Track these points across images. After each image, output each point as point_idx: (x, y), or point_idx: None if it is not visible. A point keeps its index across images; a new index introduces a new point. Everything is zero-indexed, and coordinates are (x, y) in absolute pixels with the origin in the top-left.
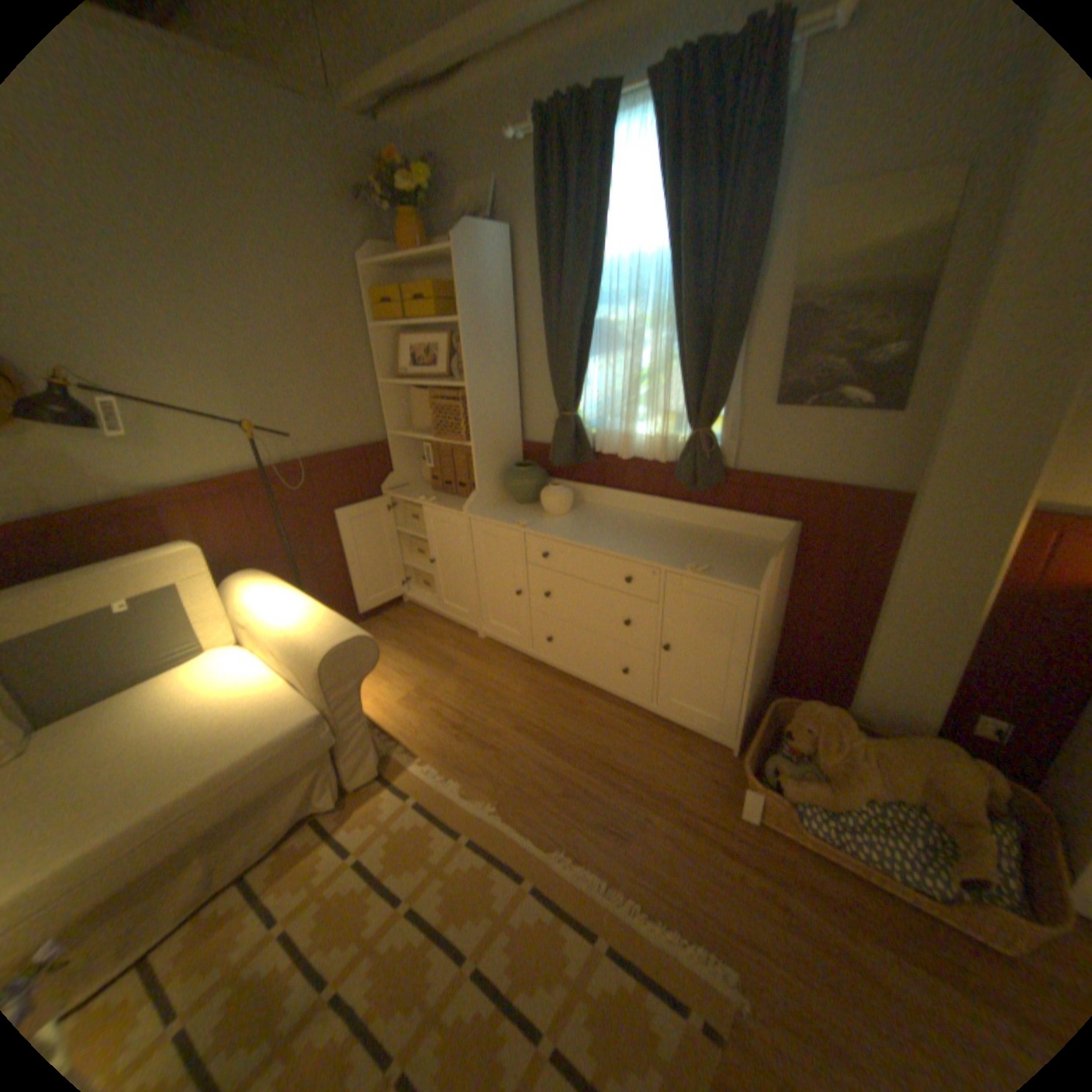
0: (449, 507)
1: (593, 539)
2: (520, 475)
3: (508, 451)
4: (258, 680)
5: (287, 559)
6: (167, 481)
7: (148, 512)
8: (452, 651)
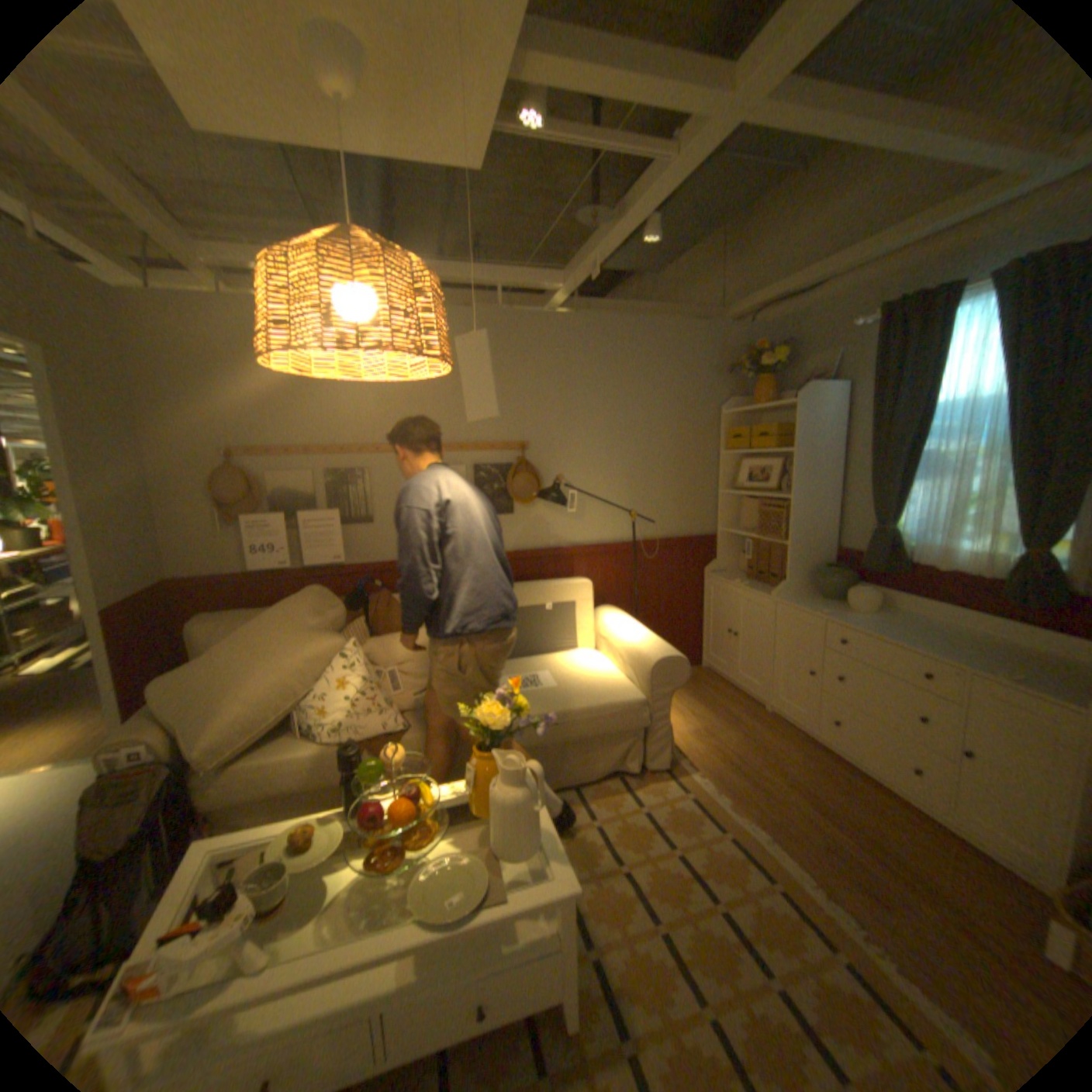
0: (758, 592)
1: (895, 636)
2: (829, 573)
3: (821, 553)
4: (609, 671)
5: (629, 607)
6: (581, 542)
7: (568, 558)
8: (739, 713)
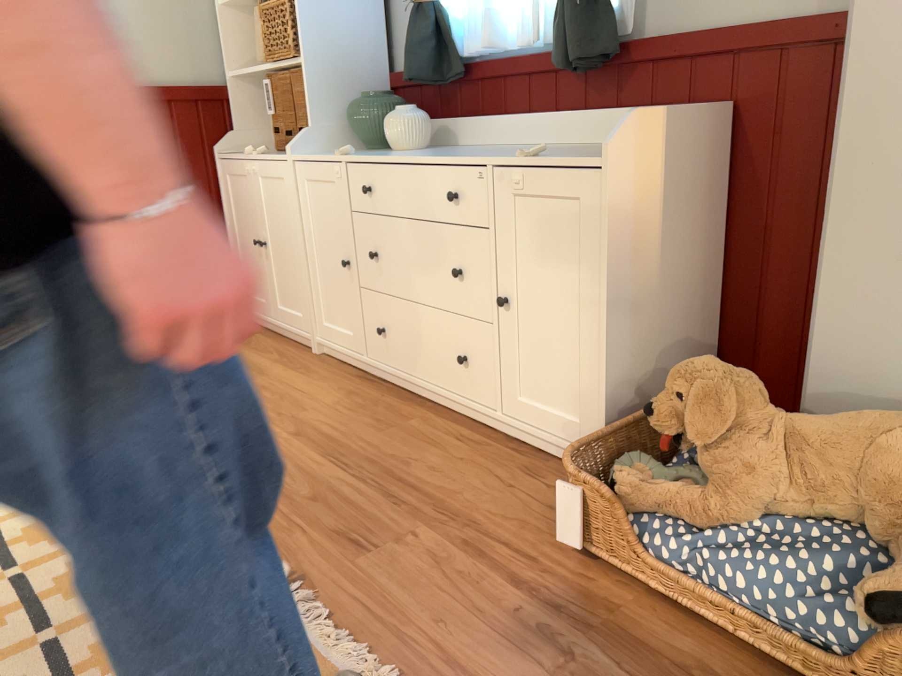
0: (277, 157)
1: (423, 155)
2: (363, 101)
3: (363, 82)
4: None
5: None
6: None
7: None
8: (268, 363)
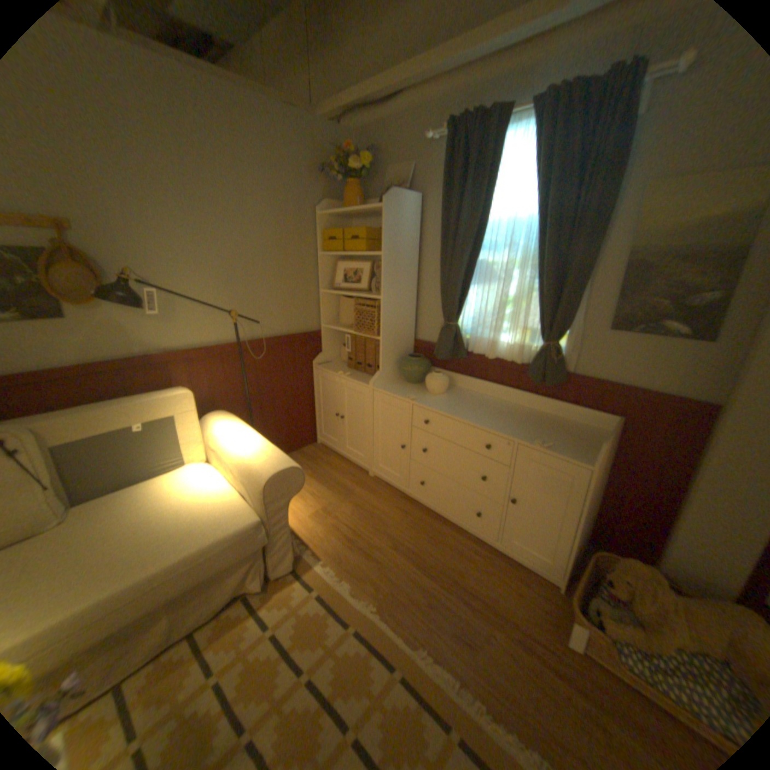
0: (359, 381)
1: (463, 414)
2: (412, 363)
3: (404, 345)
4: (220, 490)
5: (245, 406)
6: (178, 346)
7: (163, 366)
8: (350, 483)
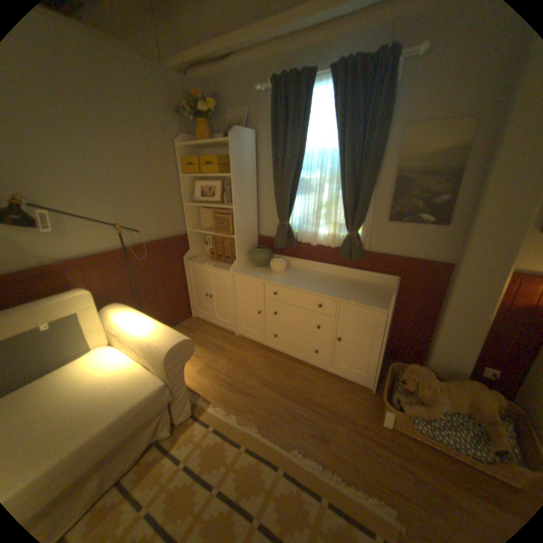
0: (222, 269)
1: (300, 285)
2: (259, 253)
3: (251, 240)
4: (126, 366)
5: (133, 297)
6: (71, 256)
7: (60, 273)
8: (222, 344)
